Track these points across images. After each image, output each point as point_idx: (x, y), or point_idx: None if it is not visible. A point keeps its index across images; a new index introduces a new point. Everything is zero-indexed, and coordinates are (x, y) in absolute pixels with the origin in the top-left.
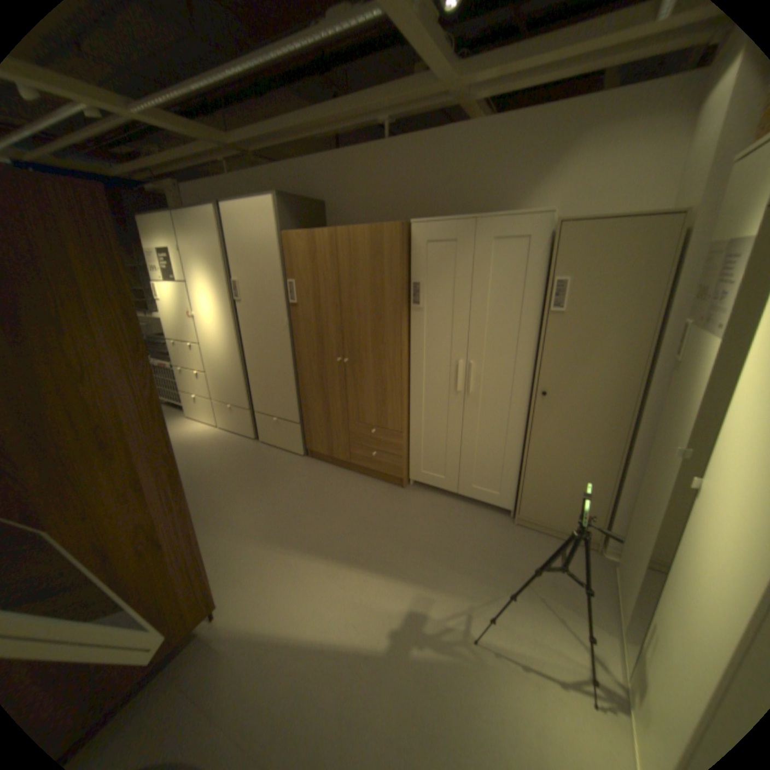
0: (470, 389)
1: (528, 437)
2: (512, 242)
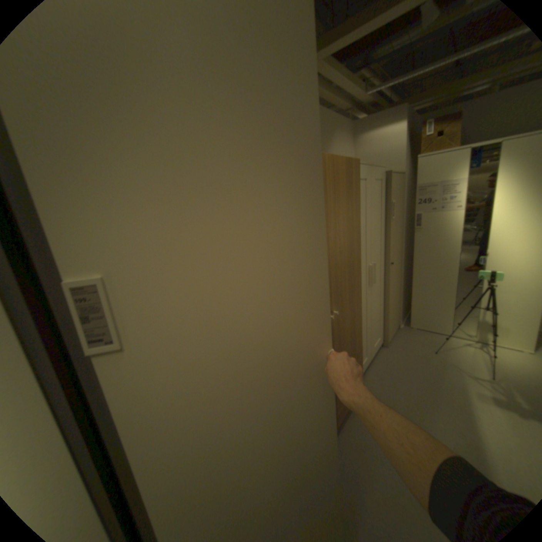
0: (375, 281)
1: (388, 293)
2: (378, 183)
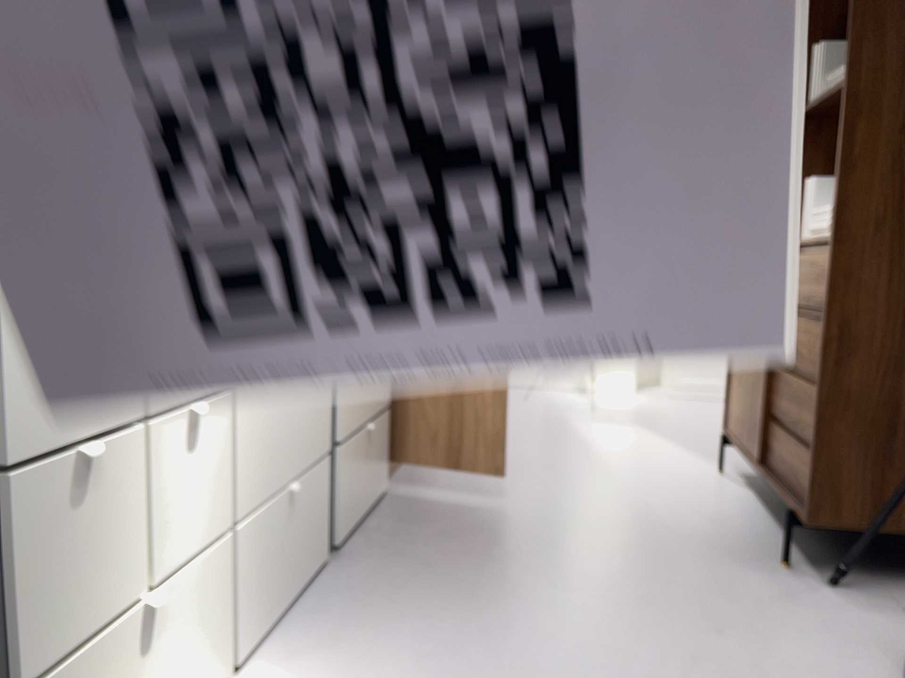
0: None
1: None
2: None
